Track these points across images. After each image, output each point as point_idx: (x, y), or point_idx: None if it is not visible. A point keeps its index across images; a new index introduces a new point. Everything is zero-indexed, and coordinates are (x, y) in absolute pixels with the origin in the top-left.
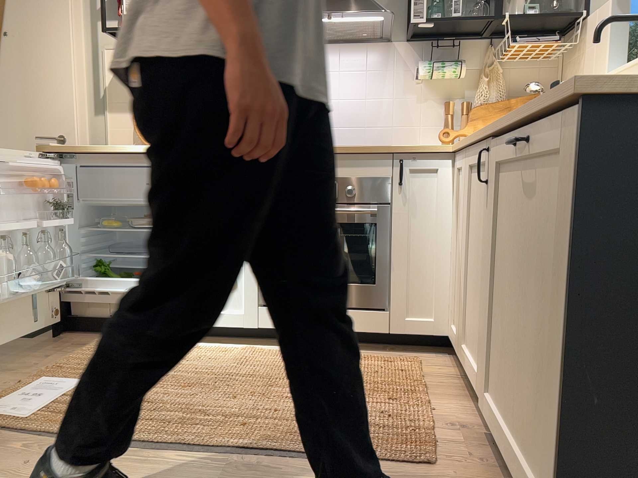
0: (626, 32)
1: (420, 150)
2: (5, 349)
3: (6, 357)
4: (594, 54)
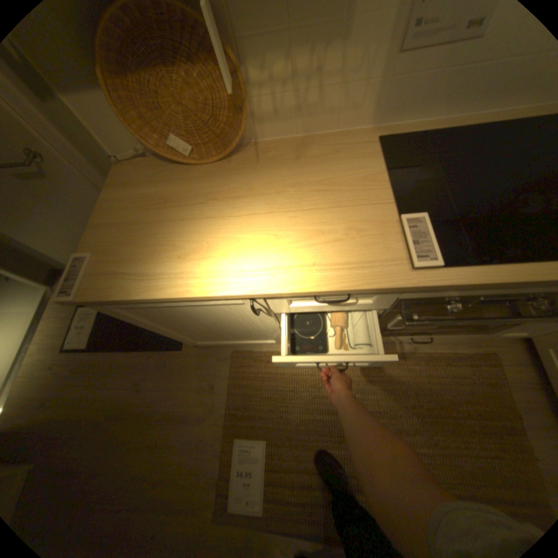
0: None
1: None
2: (173, 374)
3: (182, 389)
4: None
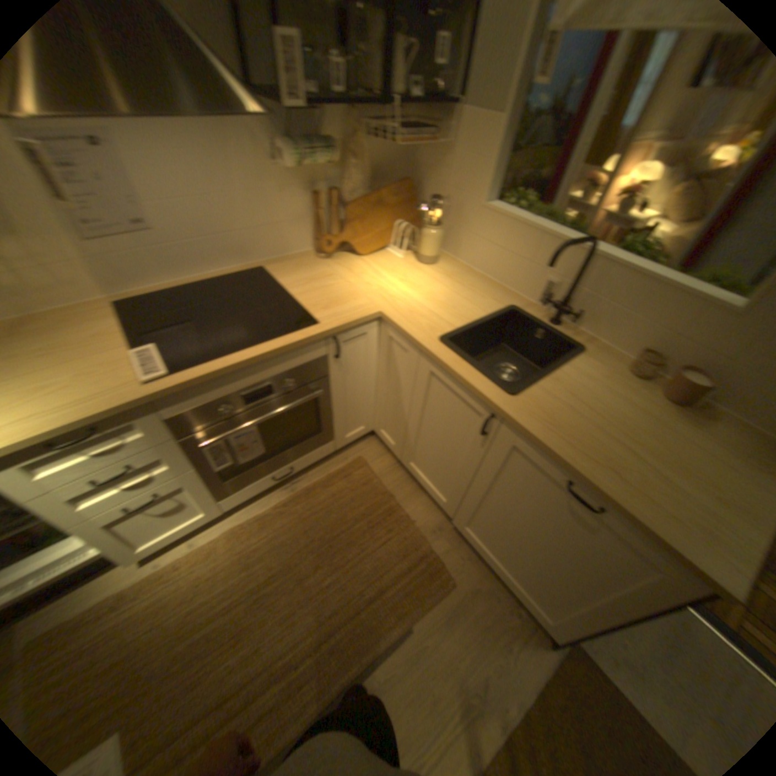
0: (509, 158)
1: (354, 325)
2: None
3: None
4: (472, 166)
